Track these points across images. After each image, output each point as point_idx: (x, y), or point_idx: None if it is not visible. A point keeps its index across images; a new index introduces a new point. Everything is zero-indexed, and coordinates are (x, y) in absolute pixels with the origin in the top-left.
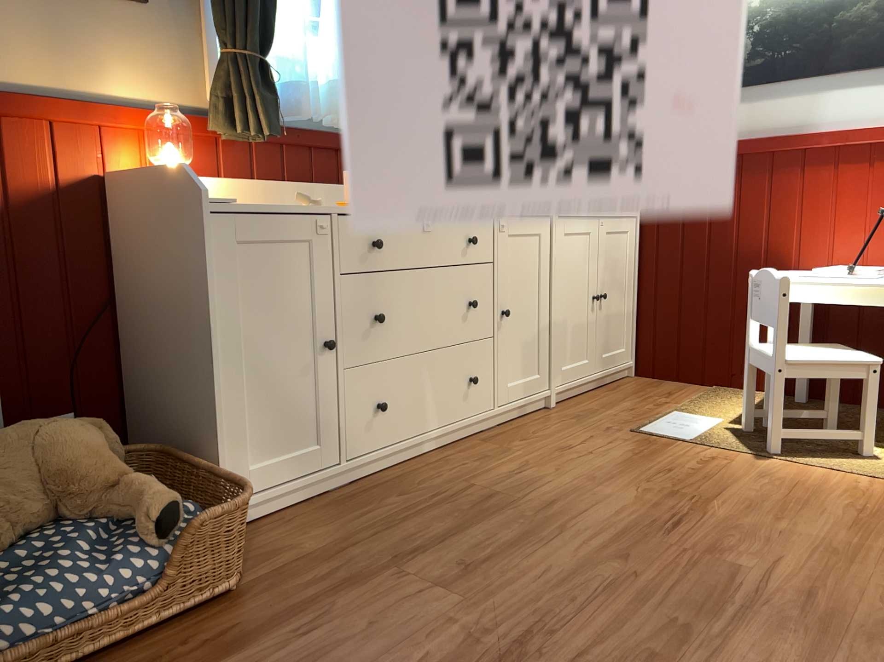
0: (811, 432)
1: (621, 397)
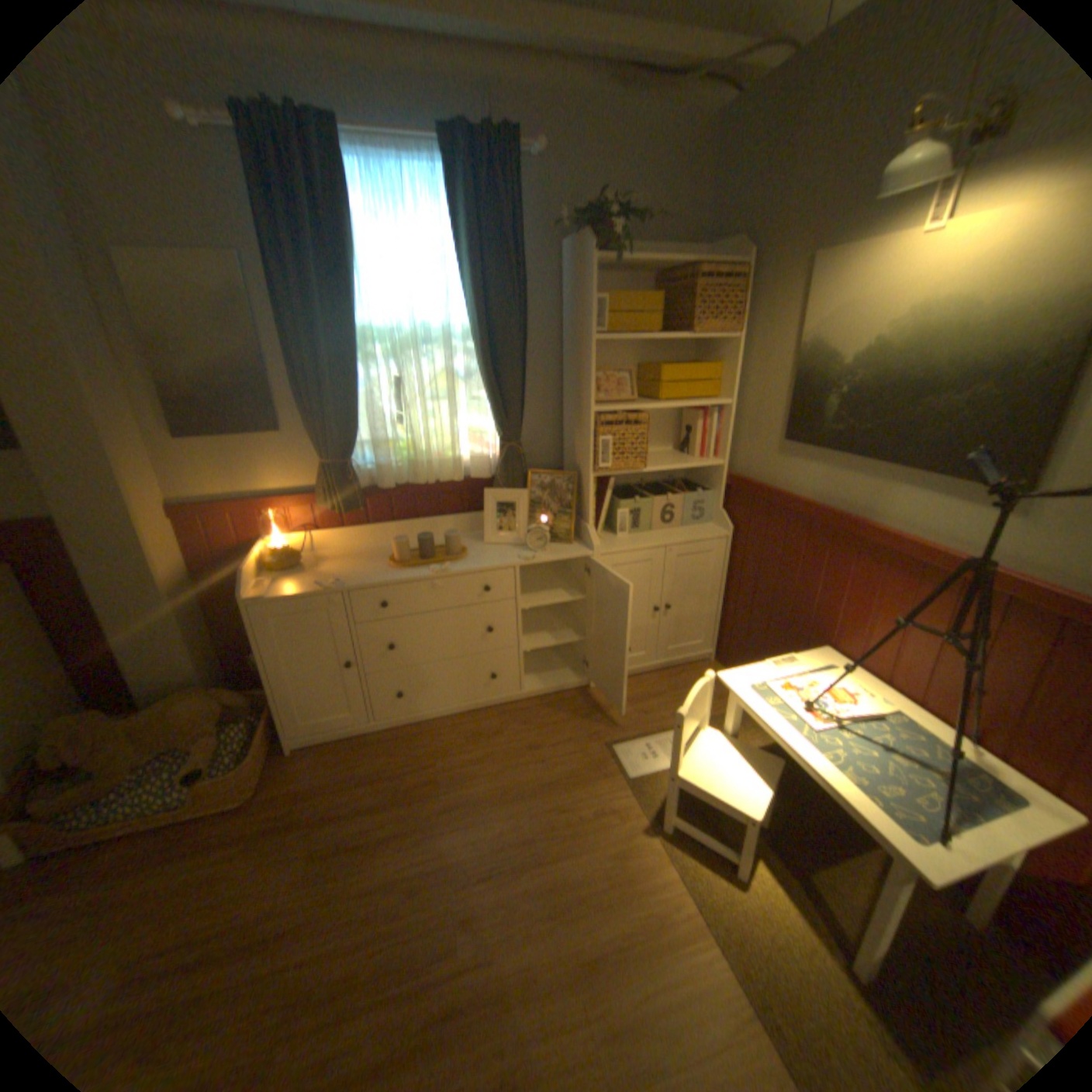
0: (698, 837)
1: (661, 691)
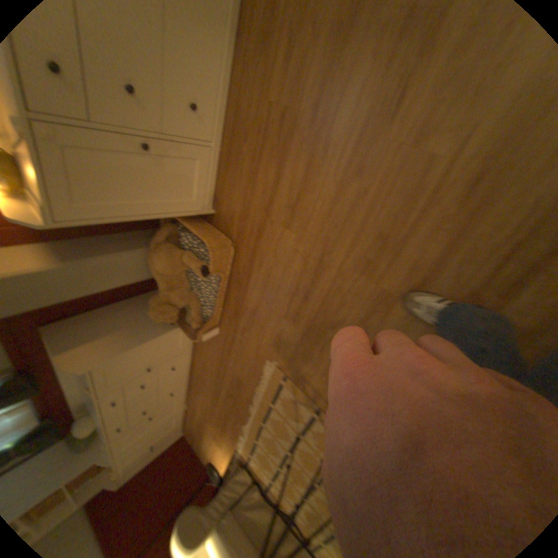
0: None
1: None
